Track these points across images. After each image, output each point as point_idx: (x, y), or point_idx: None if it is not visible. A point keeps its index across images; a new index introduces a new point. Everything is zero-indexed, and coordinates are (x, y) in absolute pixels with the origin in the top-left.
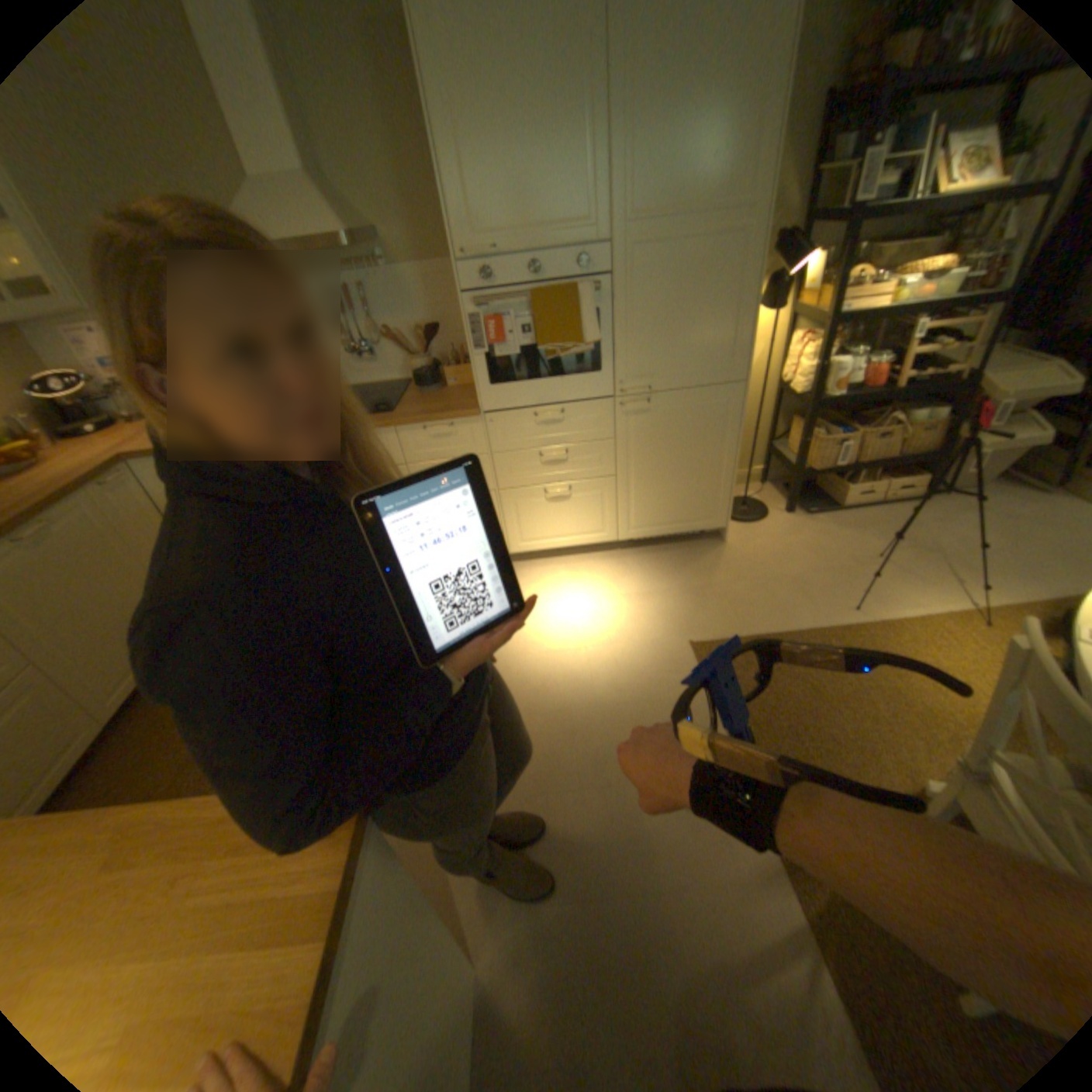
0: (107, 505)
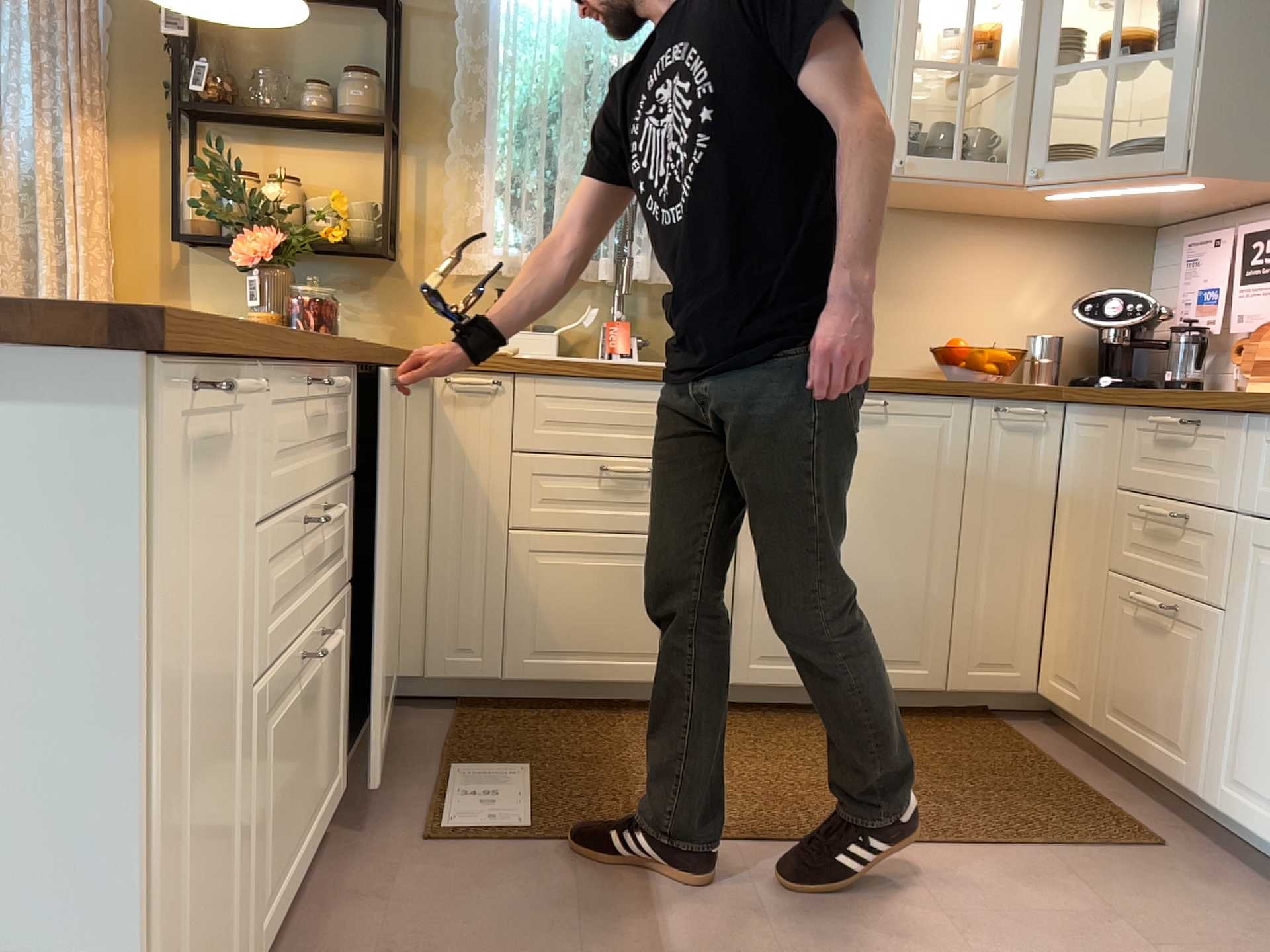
0: (991, 443)
